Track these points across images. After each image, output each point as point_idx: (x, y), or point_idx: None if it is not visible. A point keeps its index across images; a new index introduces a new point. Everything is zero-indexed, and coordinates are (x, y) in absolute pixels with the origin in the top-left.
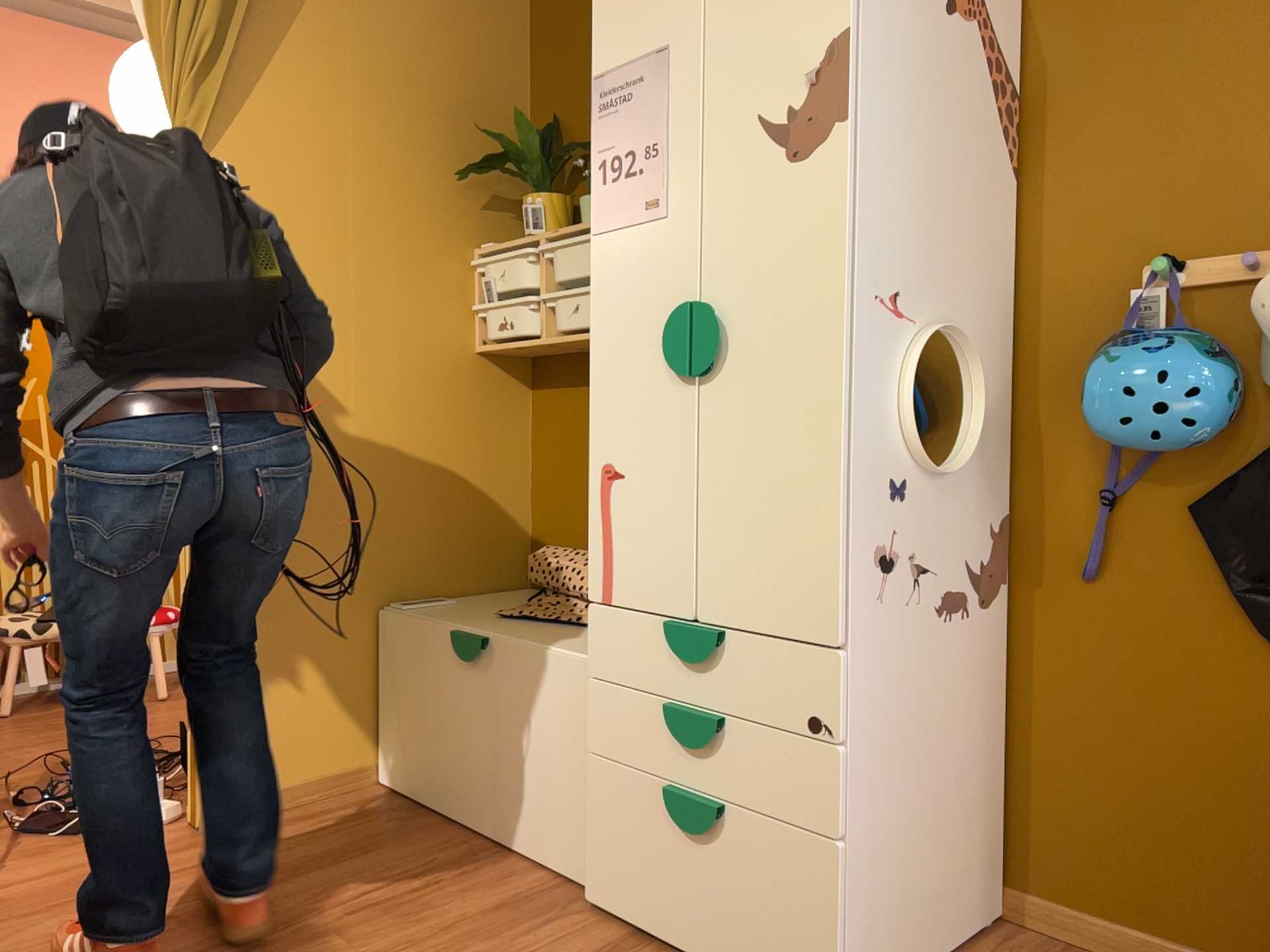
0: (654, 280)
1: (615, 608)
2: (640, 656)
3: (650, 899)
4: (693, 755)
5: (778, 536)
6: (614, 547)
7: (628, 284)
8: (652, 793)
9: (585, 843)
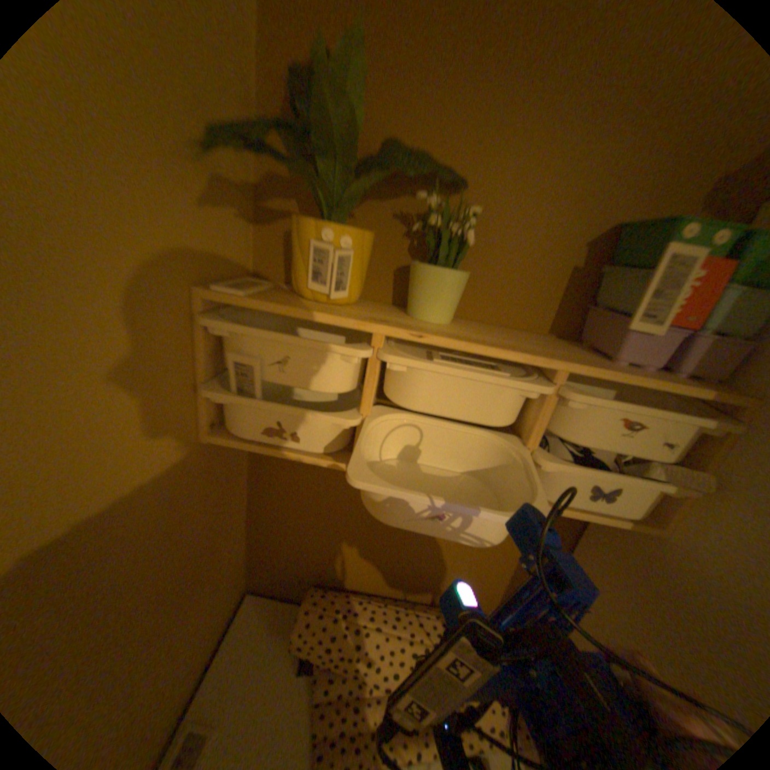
0: None
1: None
2: None
3: None
4: None
5: None
6: None
7: None
8: None
9: None
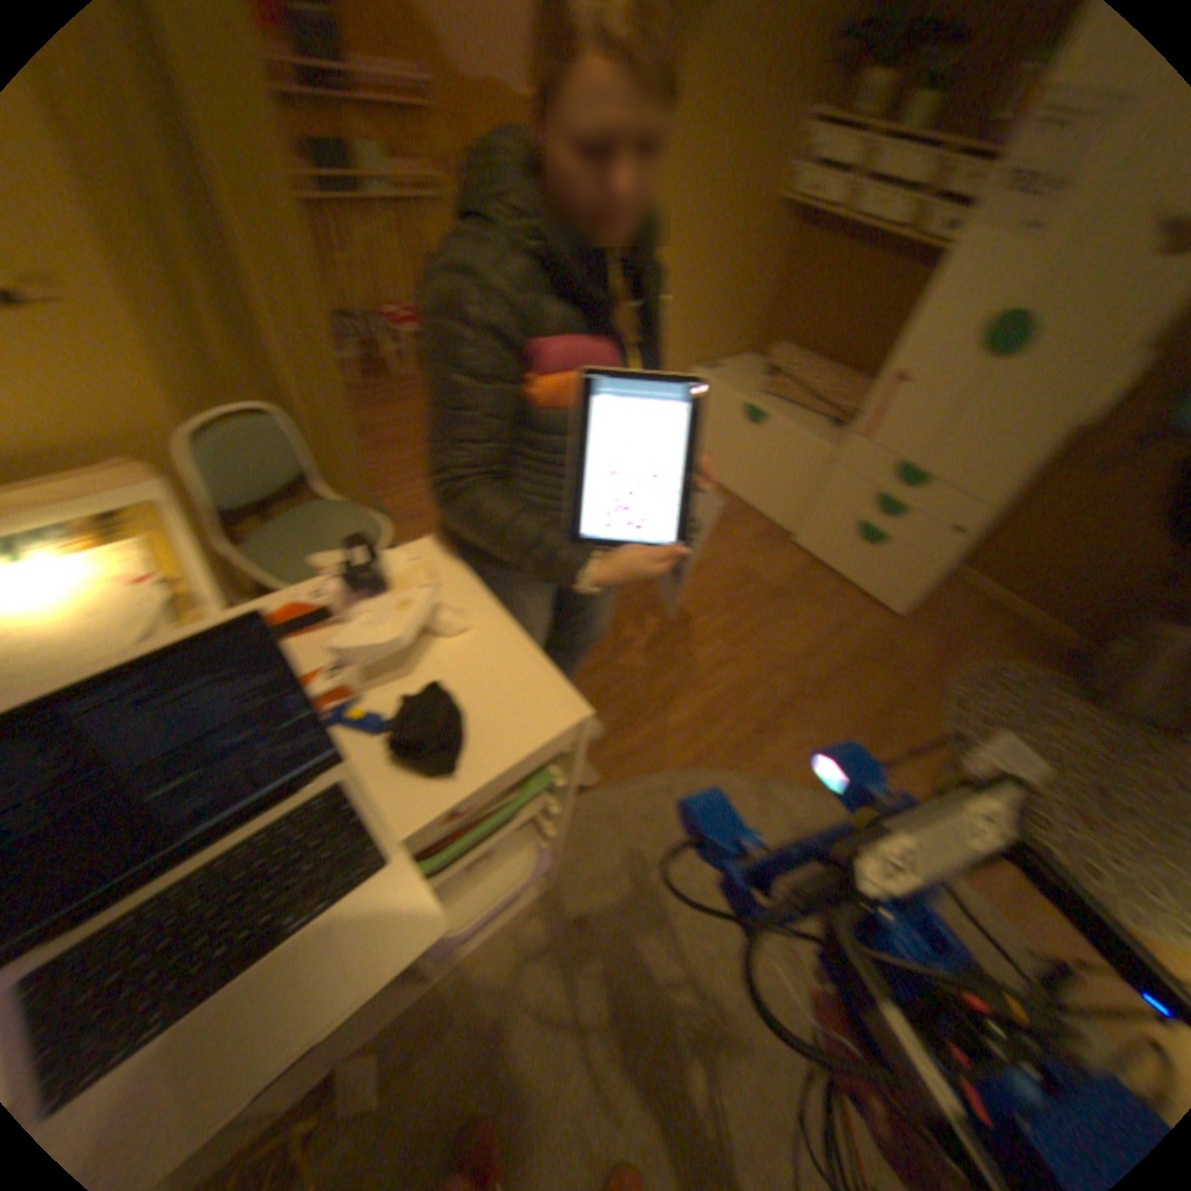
0: (1000, 280)
1: (870, 440)
2: (875, 466)
3: (831, 551)
4: (885, 515)
5: (992, 451)
6: (885, 414)
7: (978, 273)
8: (852, 518)
9: (804, 522)
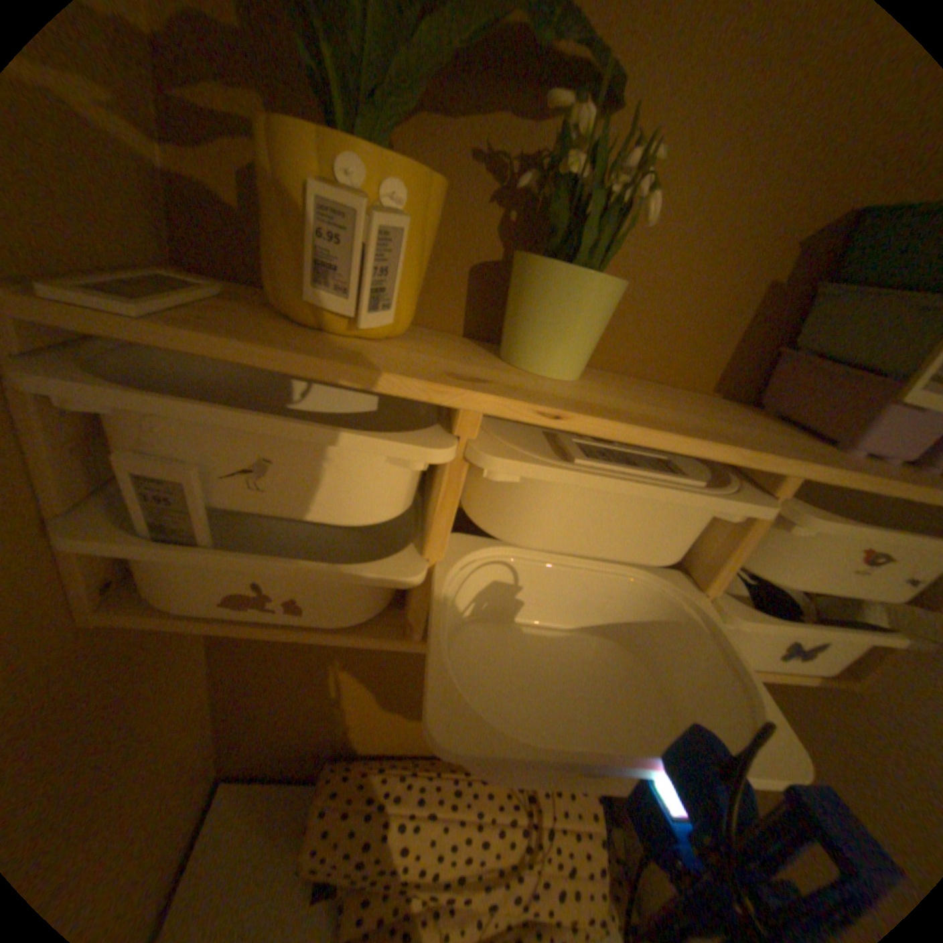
0: None
1: None
2: None
3: None
4: None
5: None
6: None
7: None
8: None
9: None
